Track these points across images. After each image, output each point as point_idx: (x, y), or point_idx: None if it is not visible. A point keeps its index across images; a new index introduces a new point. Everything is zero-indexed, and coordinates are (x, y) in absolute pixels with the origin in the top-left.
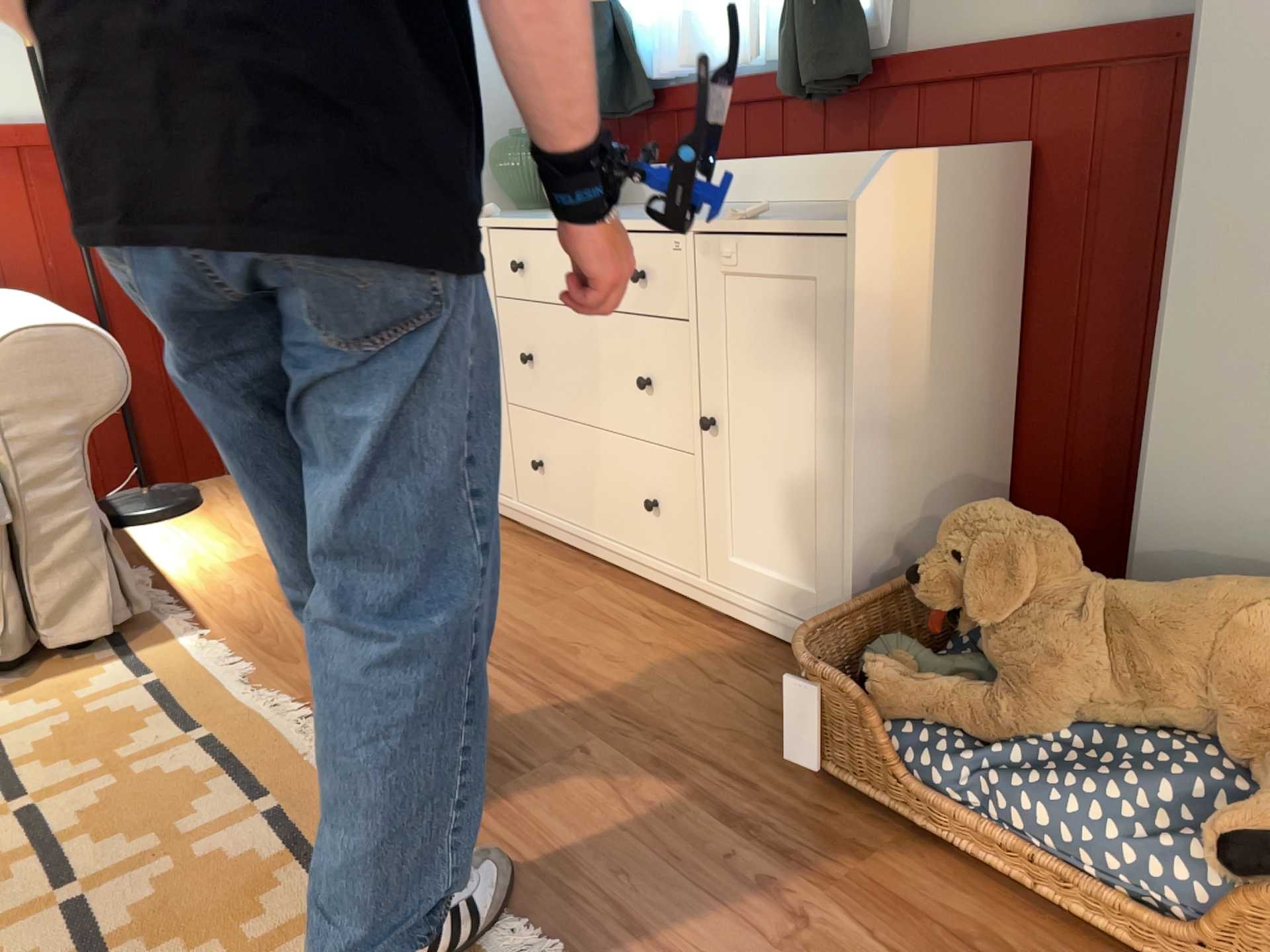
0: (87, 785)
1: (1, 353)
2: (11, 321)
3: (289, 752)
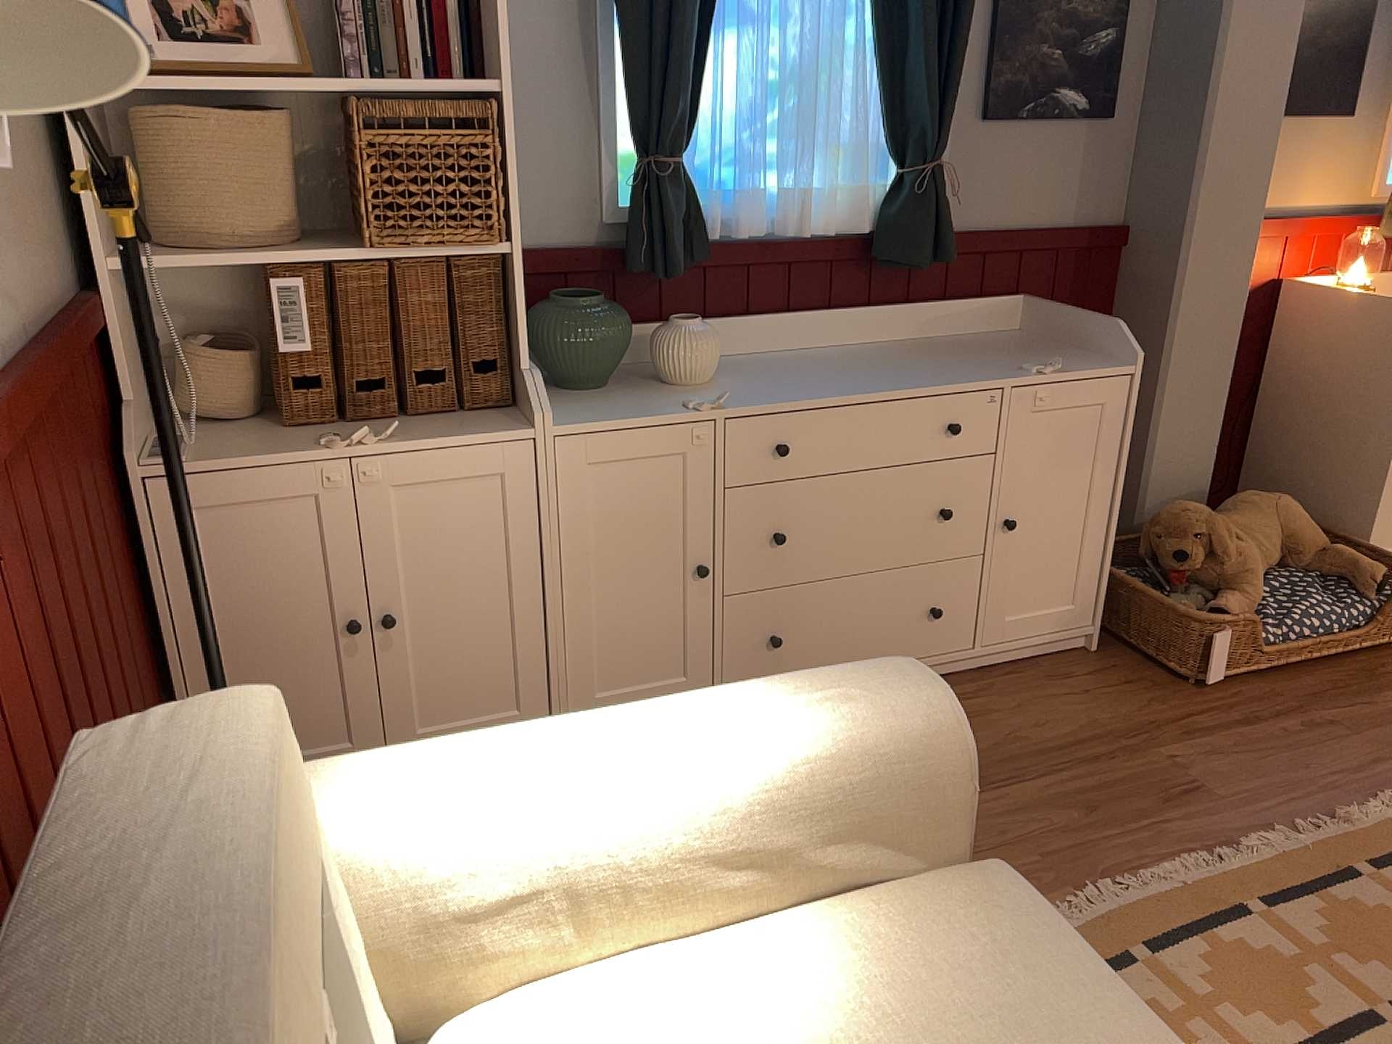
0: (1228, 1029)
1: (952, 736)
2: (822, 716)
3: (1176, 894)
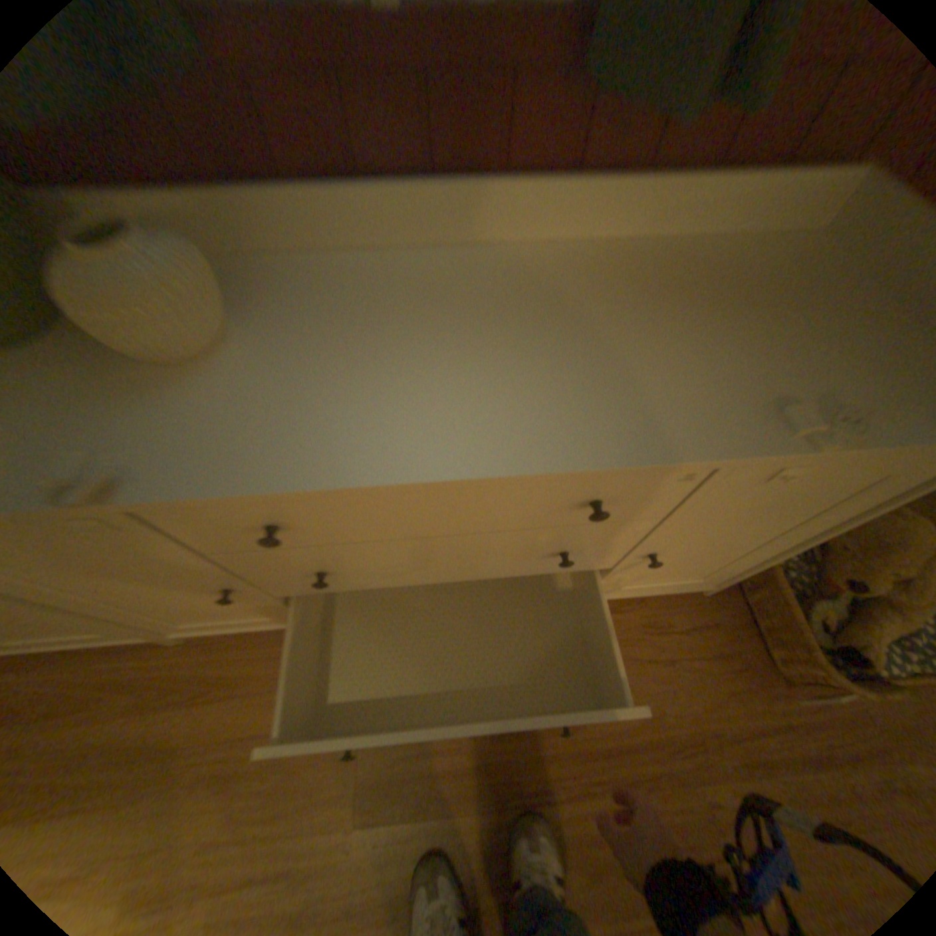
0: None
1: None
2: None
3: None
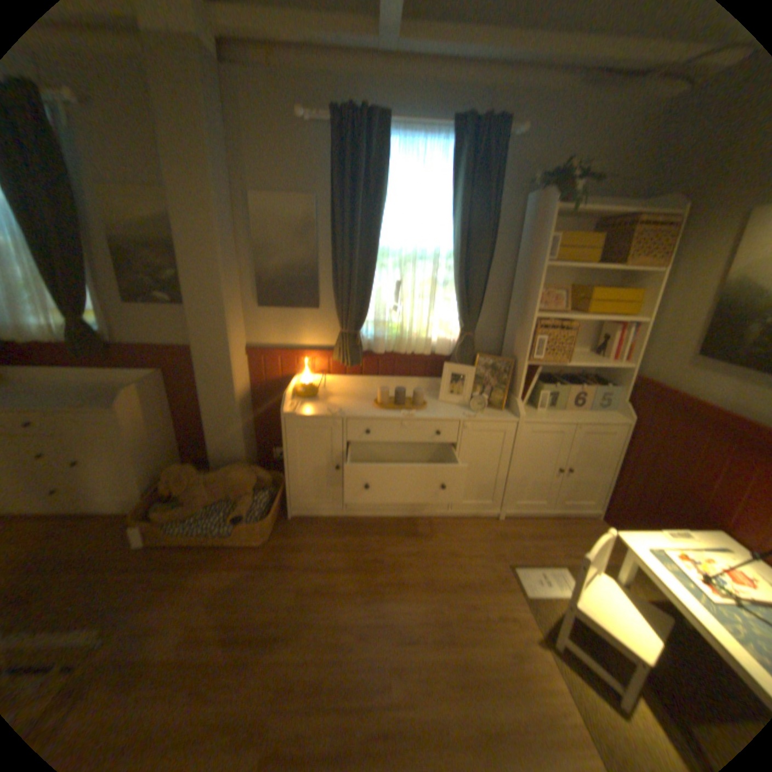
0: None
1: None
2: None
3: None
